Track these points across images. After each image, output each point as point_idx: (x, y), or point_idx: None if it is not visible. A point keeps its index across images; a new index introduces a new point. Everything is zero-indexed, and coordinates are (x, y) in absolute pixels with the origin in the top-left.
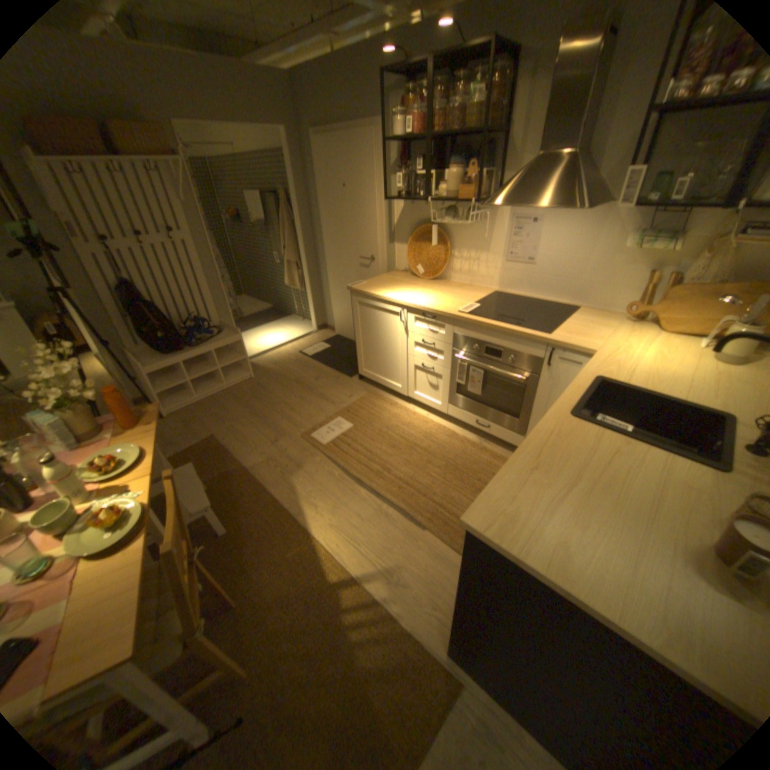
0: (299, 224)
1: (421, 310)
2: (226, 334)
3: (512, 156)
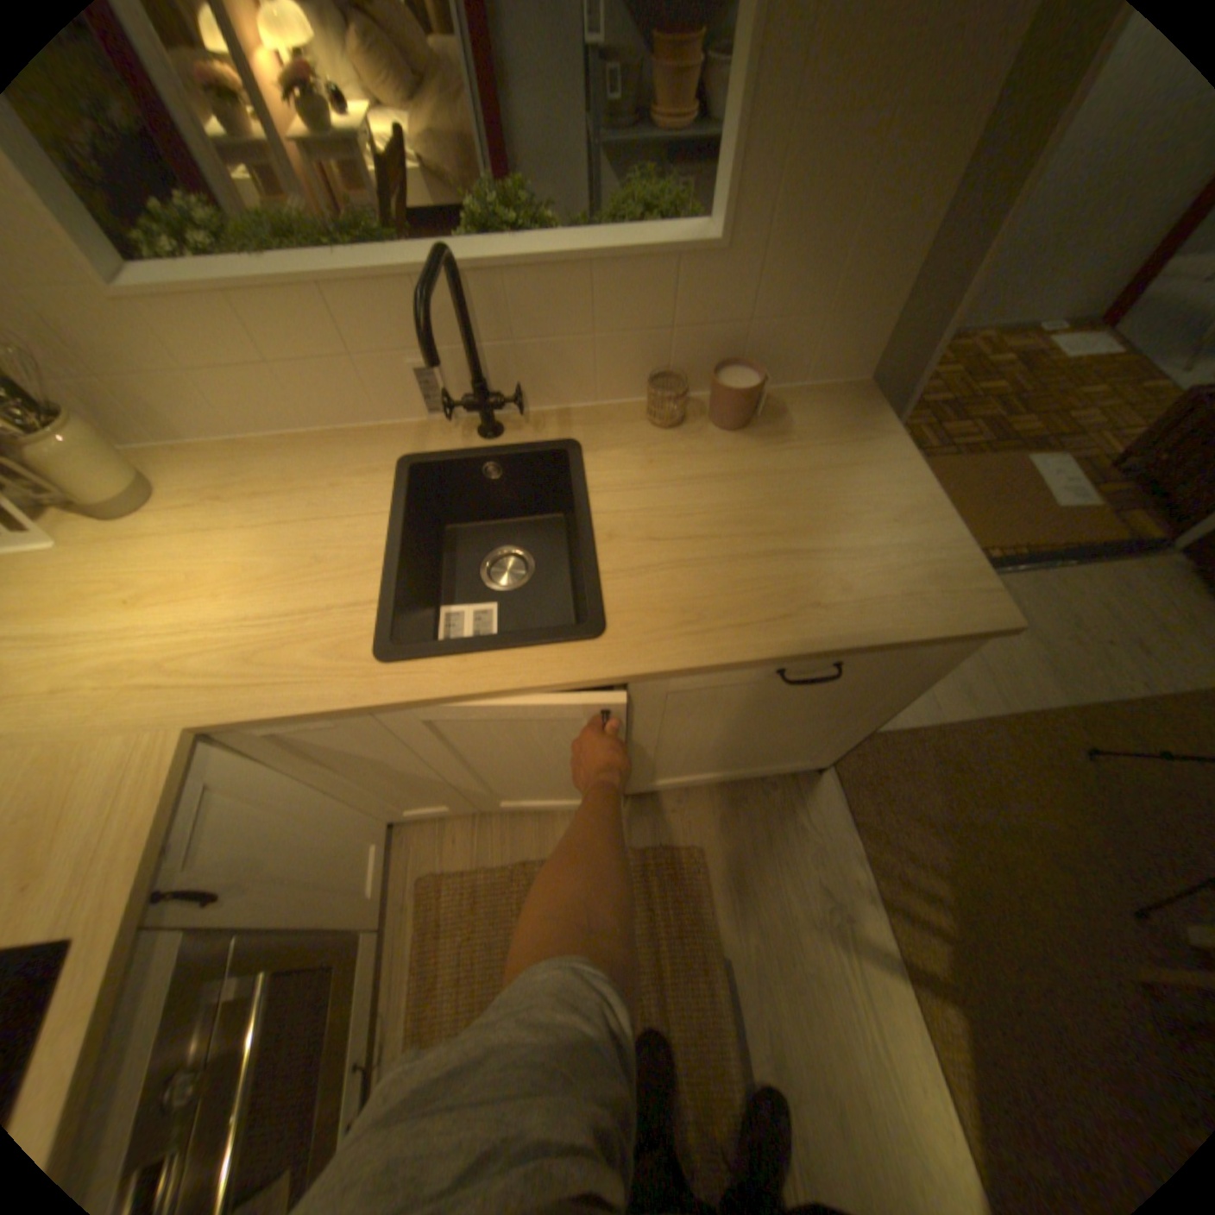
0: None
1: None
2: None
3: None
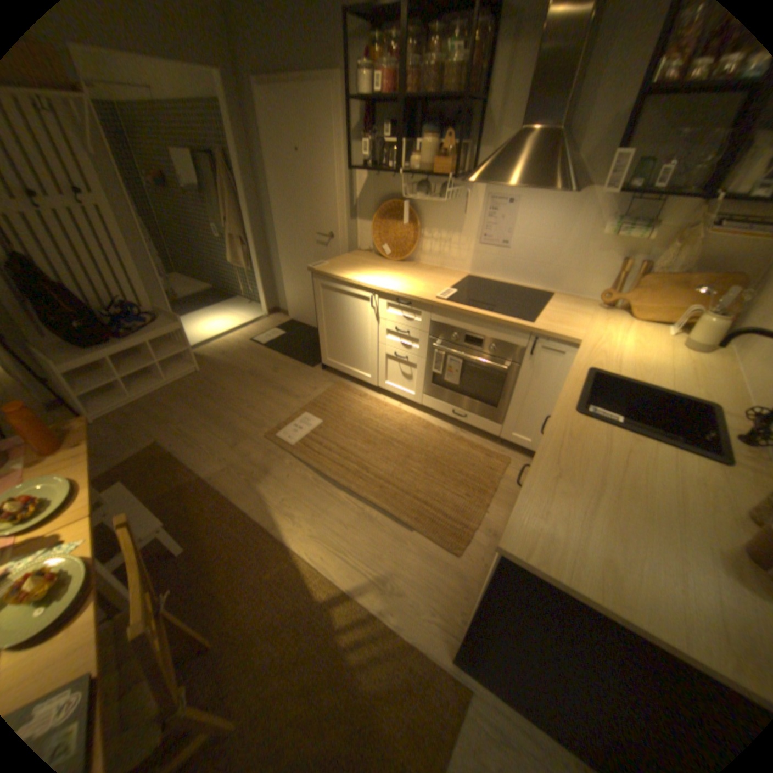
0: (240, 191)
1: (395, 295)
2: (160, 321)
3: (489, 128)
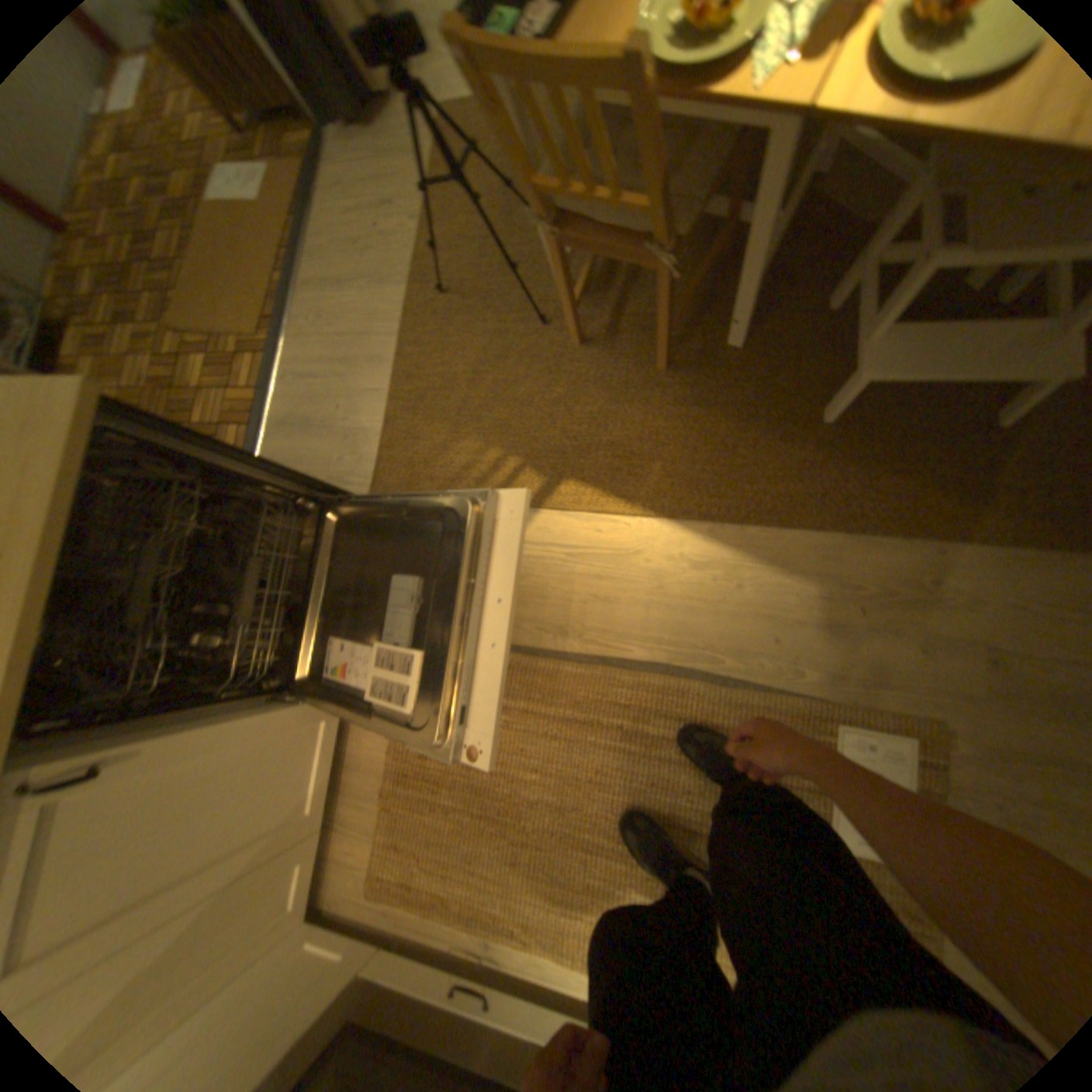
0: None
1: None
2: None
3: None
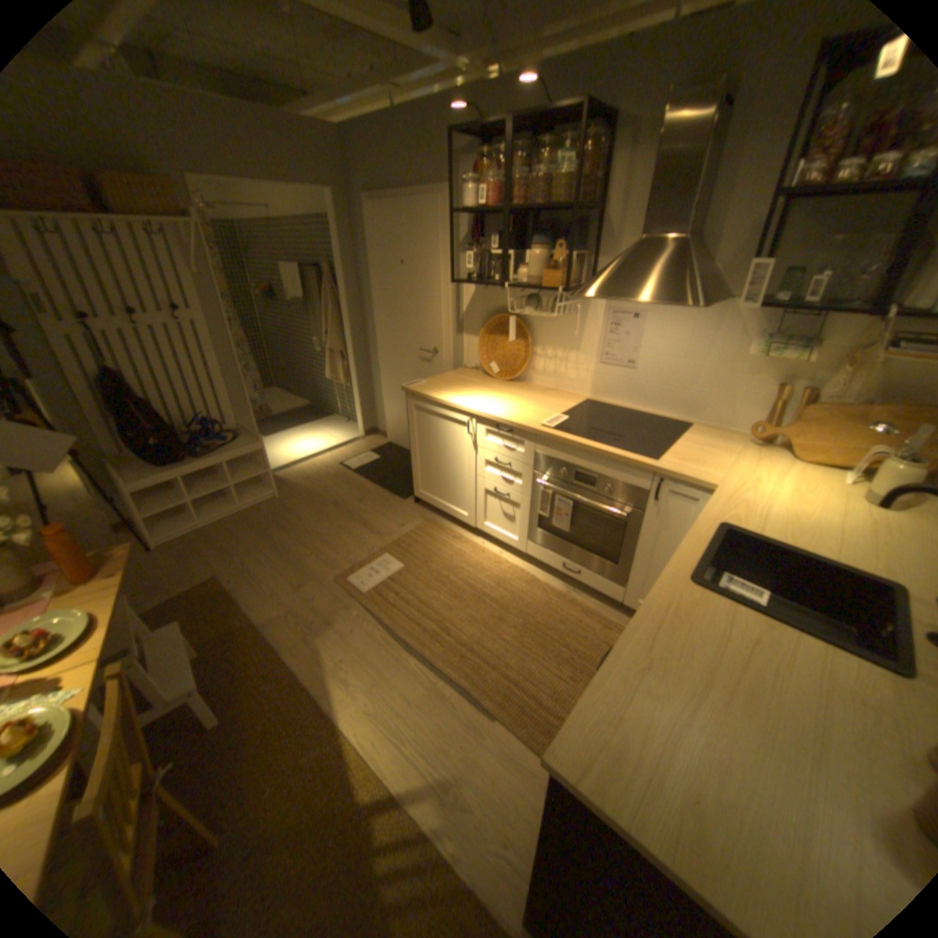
0: (345, 305)
1: (494, 421)
2: (242, 441)
3: (608, 238)
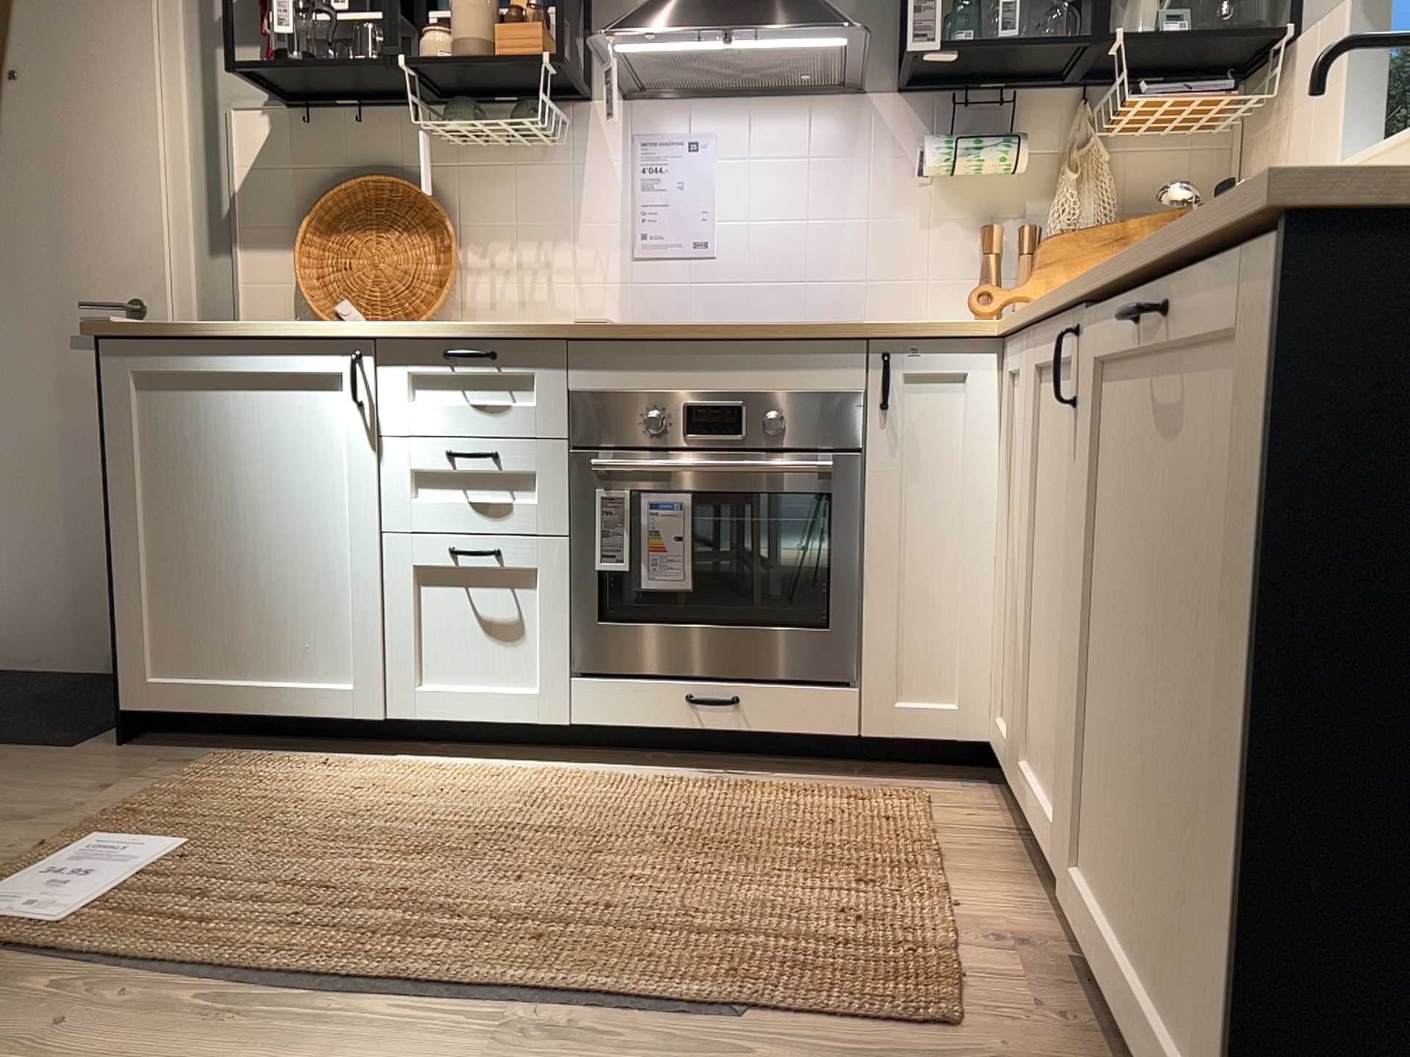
0: None
1: (441, 339)
2: None
3: (607, 2)
